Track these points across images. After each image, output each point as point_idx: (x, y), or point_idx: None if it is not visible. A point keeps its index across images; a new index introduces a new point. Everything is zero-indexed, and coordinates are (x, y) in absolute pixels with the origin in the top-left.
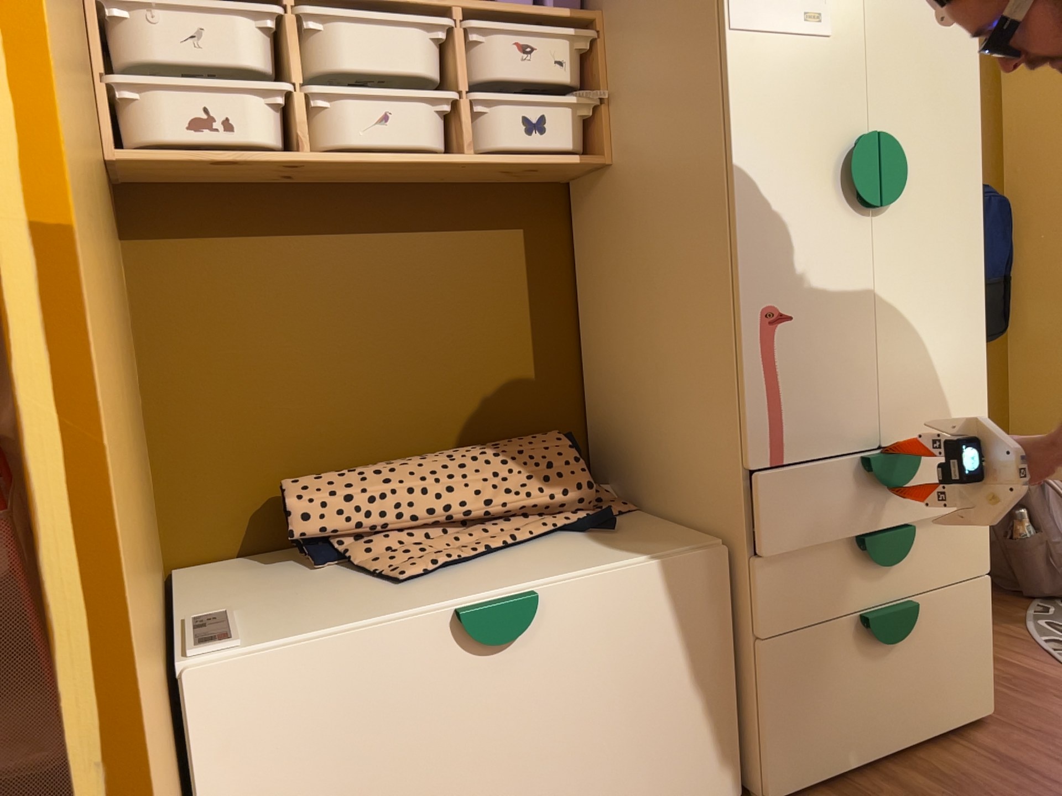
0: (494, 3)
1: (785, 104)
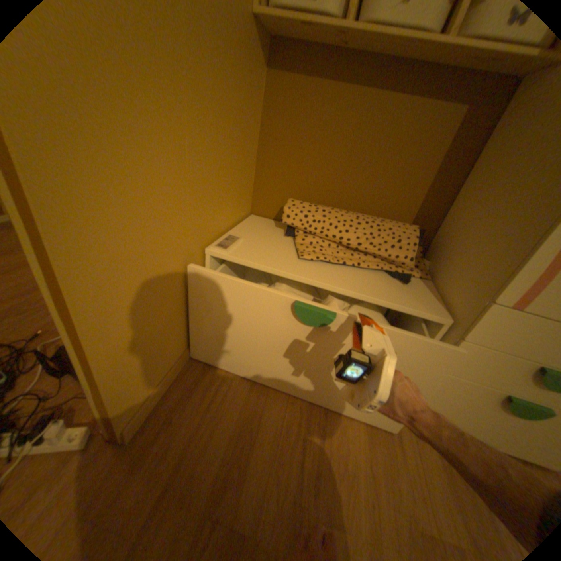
0: None
1: None
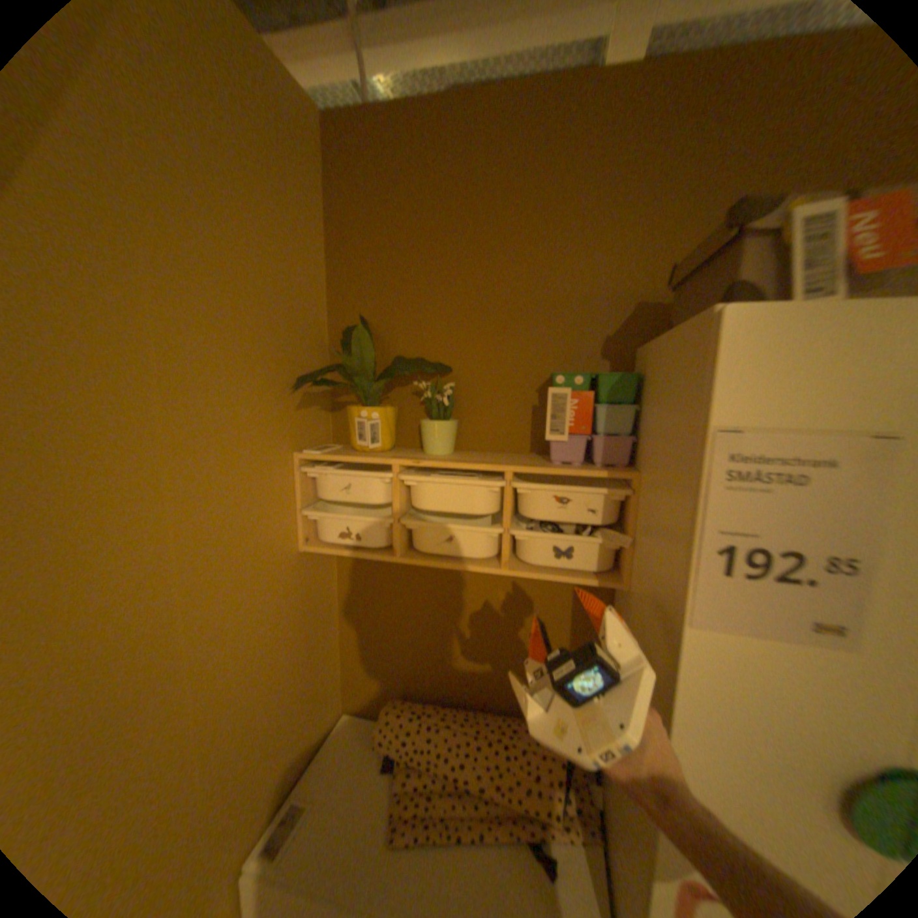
0: (540, 467)
1: (762, 708)
